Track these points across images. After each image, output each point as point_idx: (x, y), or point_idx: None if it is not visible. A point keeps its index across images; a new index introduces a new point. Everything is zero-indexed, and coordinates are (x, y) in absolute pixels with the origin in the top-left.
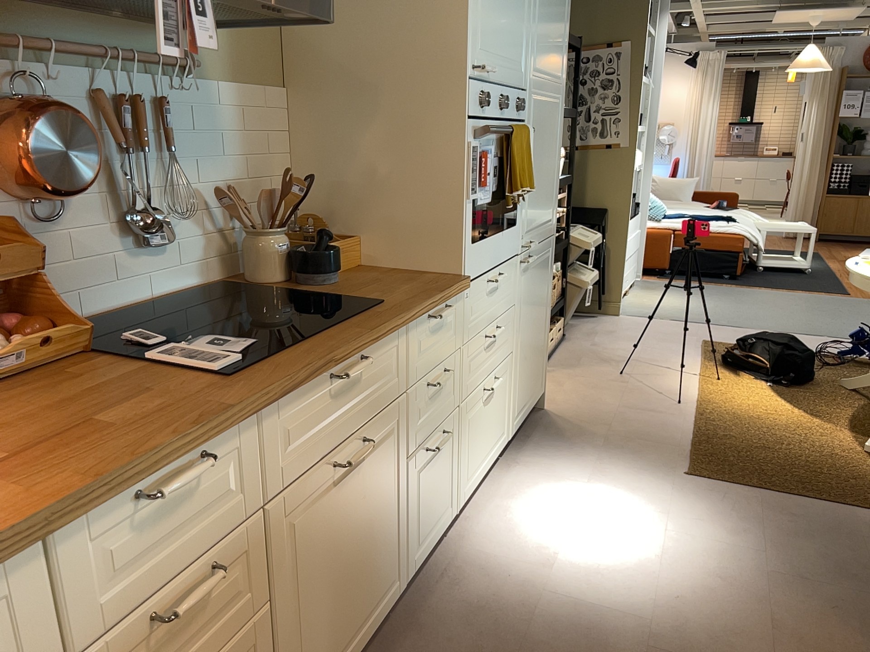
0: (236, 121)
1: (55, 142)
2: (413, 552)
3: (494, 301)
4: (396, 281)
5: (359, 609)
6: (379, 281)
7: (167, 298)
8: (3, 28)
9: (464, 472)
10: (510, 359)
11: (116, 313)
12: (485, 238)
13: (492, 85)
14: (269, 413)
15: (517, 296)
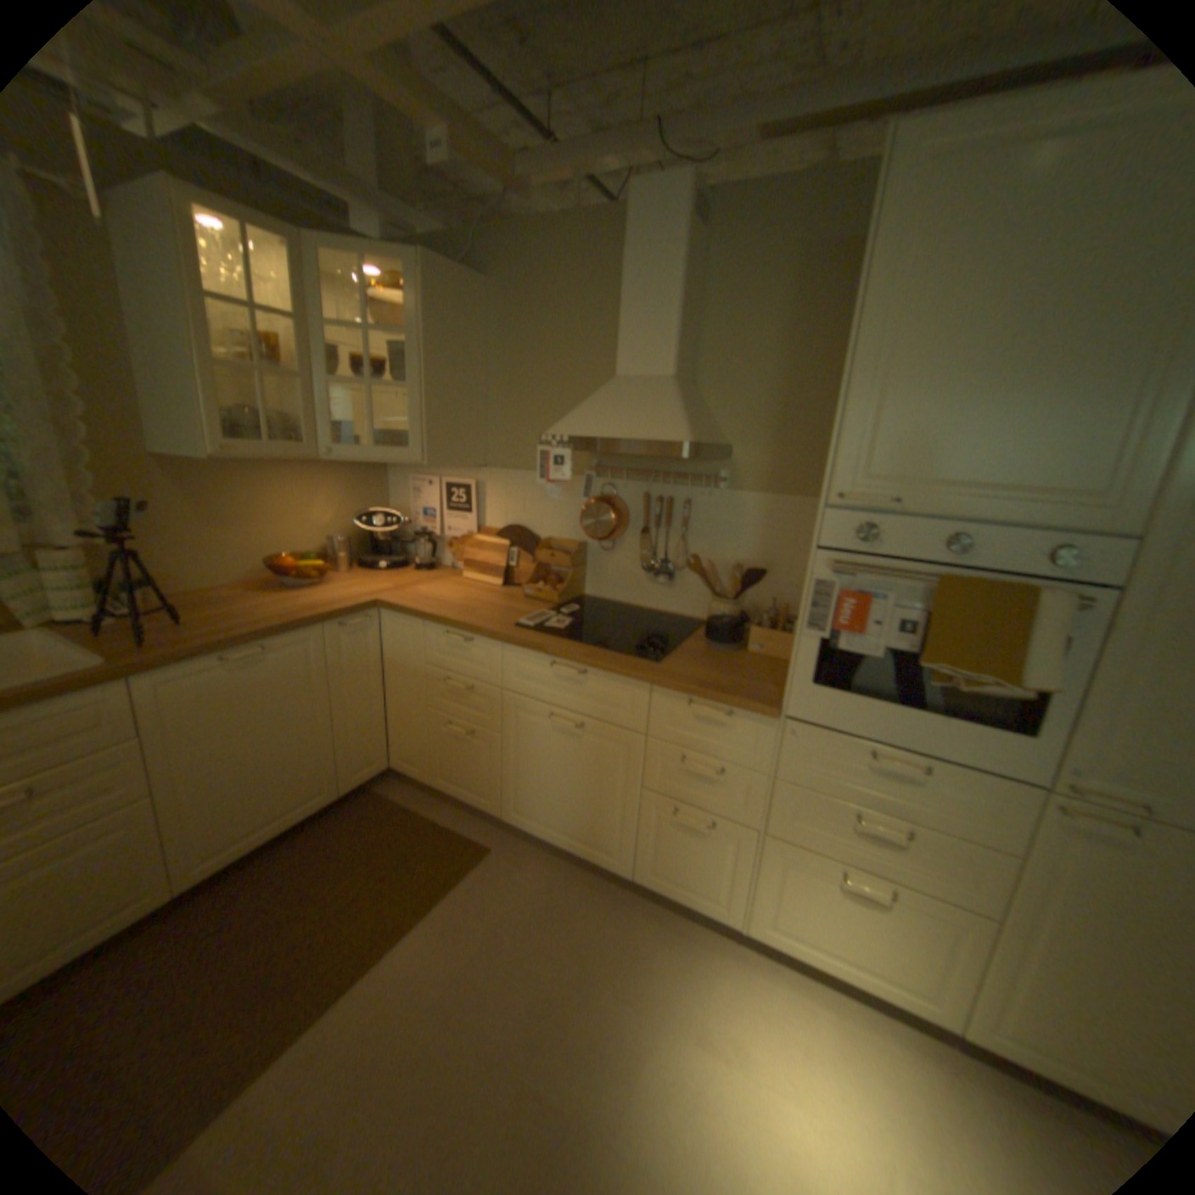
0: (756, 518)
1: (590, 515)
2: (646, 869)
3: (898, 791)
4: (733, 672)
5: (569, 824)
6: (733, 666)
7: (664, 613)
8: (611, 464)
9: (767, 911)
10: (984, 925)
11: (631, 606)
12: (869, 697)
13: (934, 515)
14: (509, 648)
15: (1034, 852)
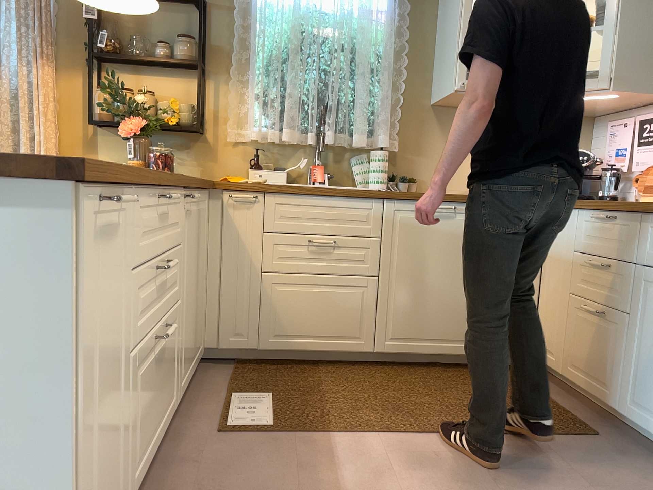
0: None
1: None
2: None
3: None
4: None
5: None
6: None
7: None
8: None
9: None
10: None
11: None
12: None
13: None
14: (648, 220)
15: None
